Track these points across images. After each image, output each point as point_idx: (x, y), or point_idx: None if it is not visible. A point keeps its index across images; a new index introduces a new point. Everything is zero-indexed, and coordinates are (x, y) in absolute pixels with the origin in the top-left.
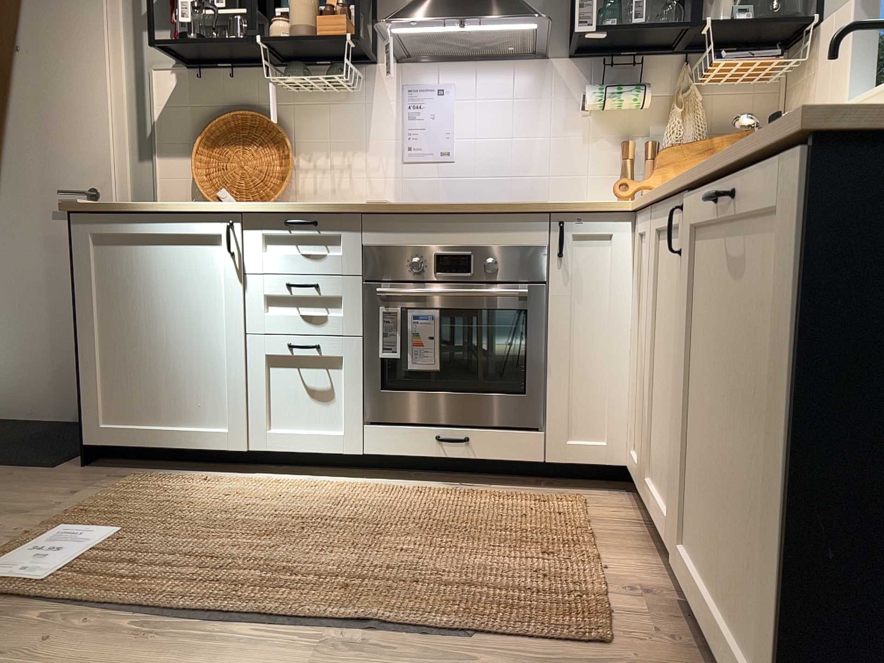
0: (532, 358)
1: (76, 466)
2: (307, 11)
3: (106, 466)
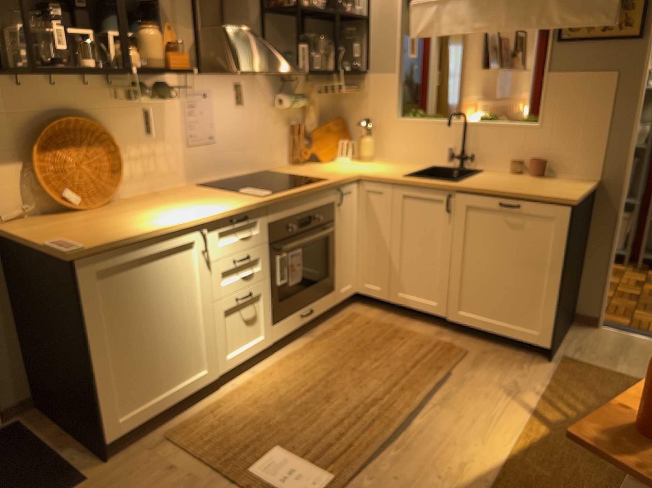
0: (329, 258)
1: (94, 467)
2: (162, 46)
3: (118, 450)
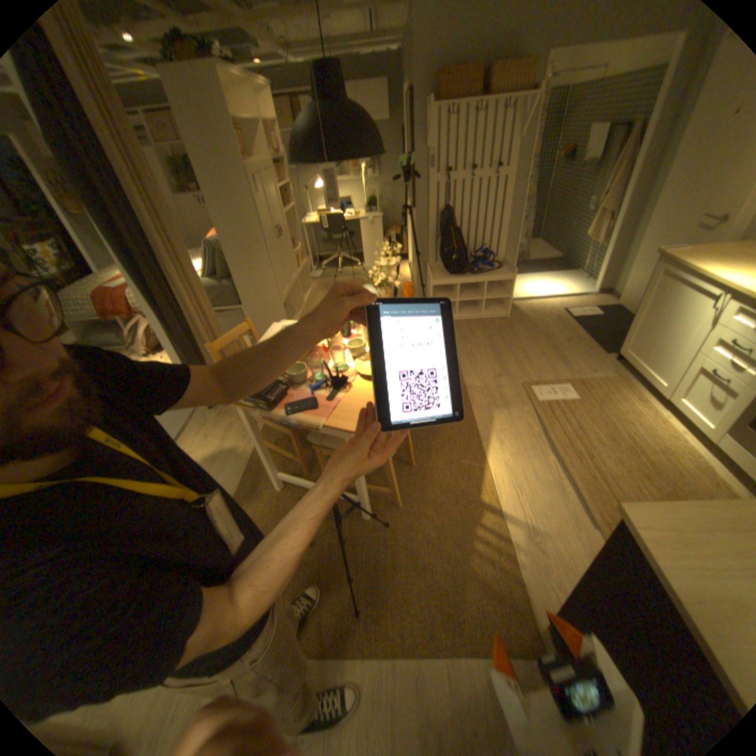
0: None
1: (615, 357)
2: None
3: (623, 365)
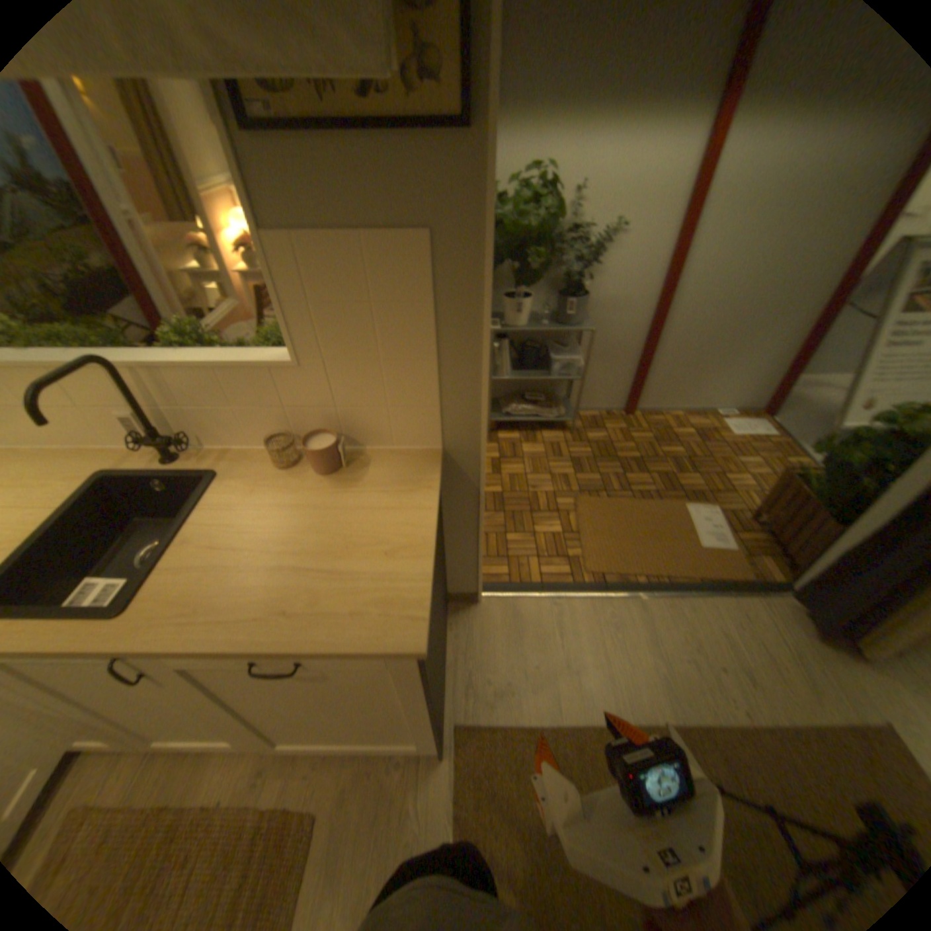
0: None
1: None
2: None
3: None
